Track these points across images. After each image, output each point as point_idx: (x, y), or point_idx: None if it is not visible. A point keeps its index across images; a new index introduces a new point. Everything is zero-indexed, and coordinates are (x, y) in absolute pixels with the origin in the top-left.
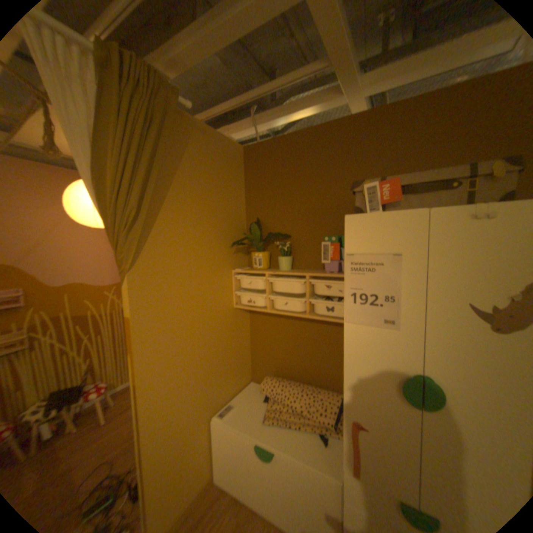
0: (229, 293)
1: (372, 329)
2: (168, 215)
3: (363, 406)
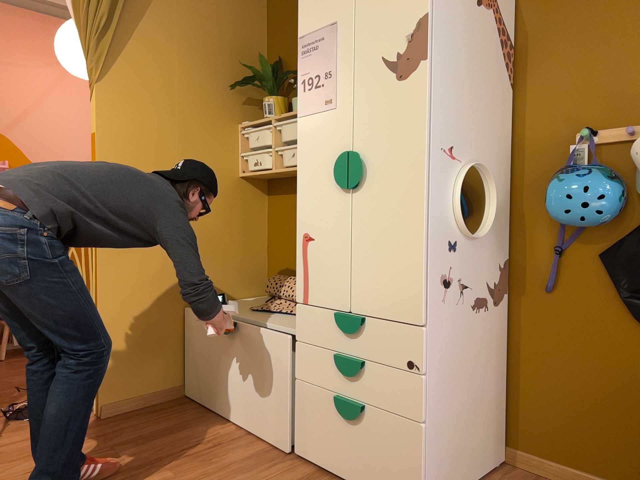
0: (233, 155)
1: (316, 116)
2: (150, 34)
3: (310, 210)
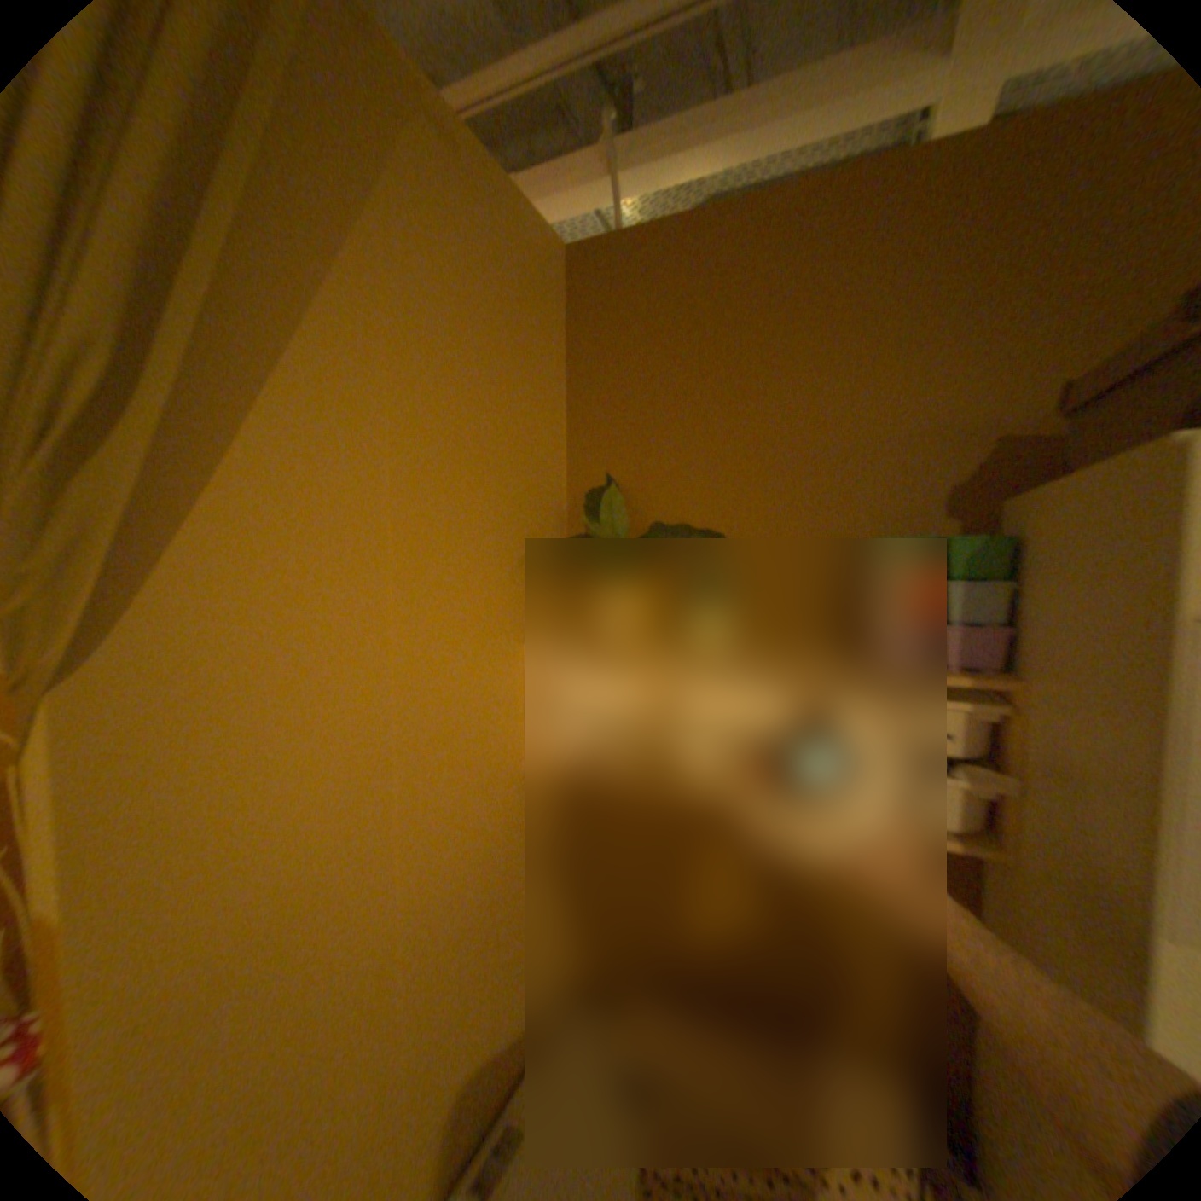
0: (517, 724)
1: None
2: (301, 421)
3: None
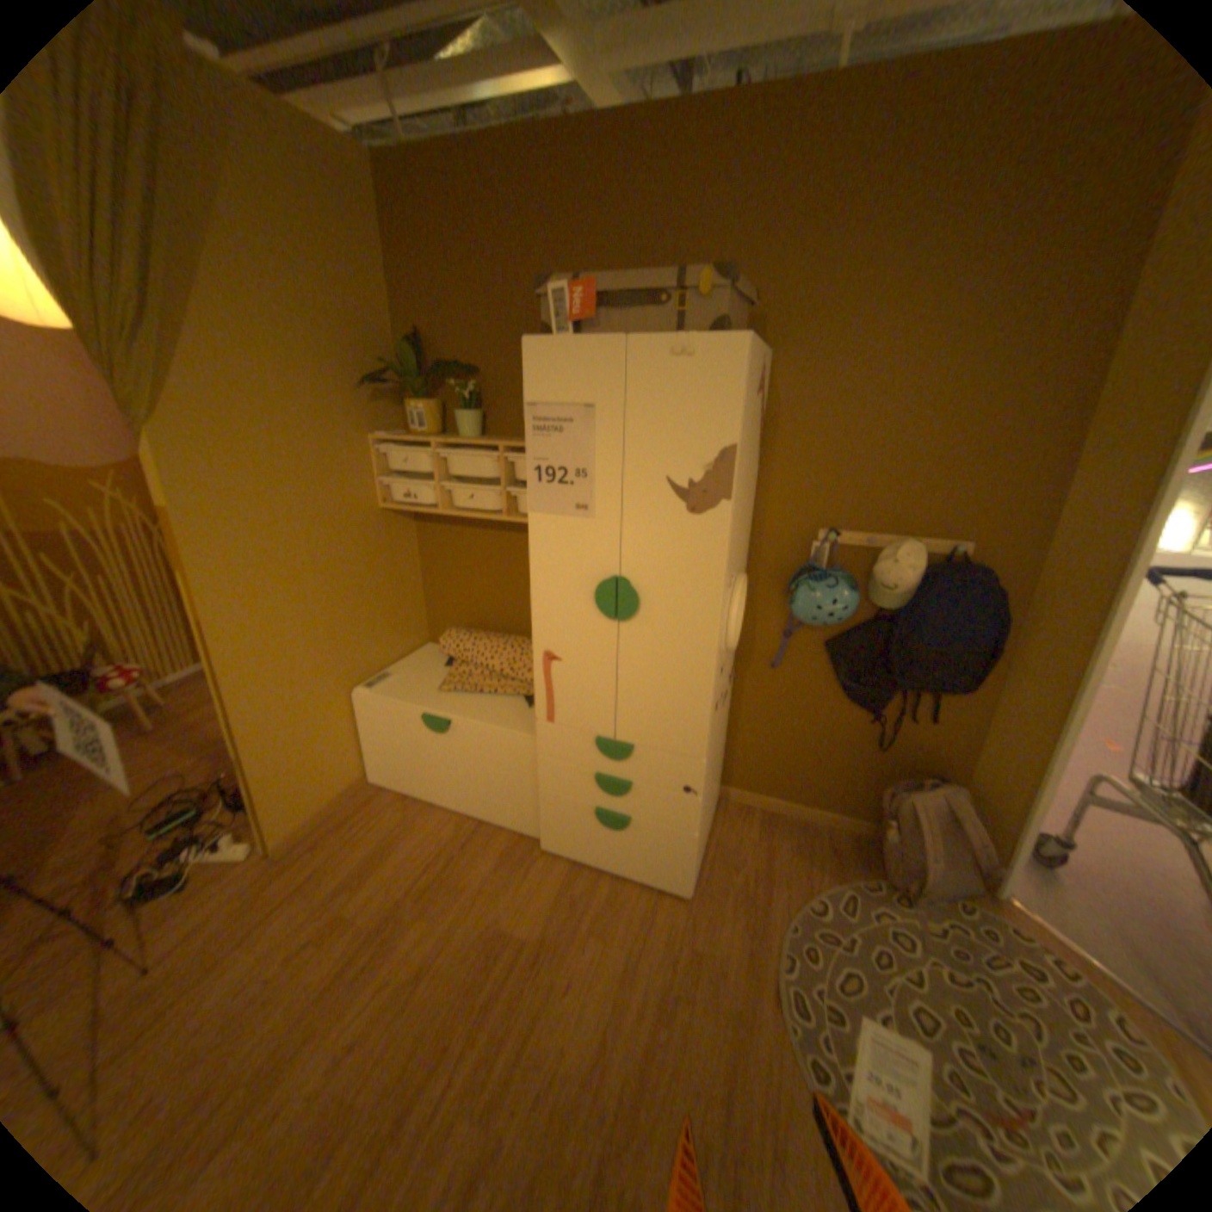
0: (367, 482)
1: (561, 521)
2: (209, 314)
3: (554, 629)
